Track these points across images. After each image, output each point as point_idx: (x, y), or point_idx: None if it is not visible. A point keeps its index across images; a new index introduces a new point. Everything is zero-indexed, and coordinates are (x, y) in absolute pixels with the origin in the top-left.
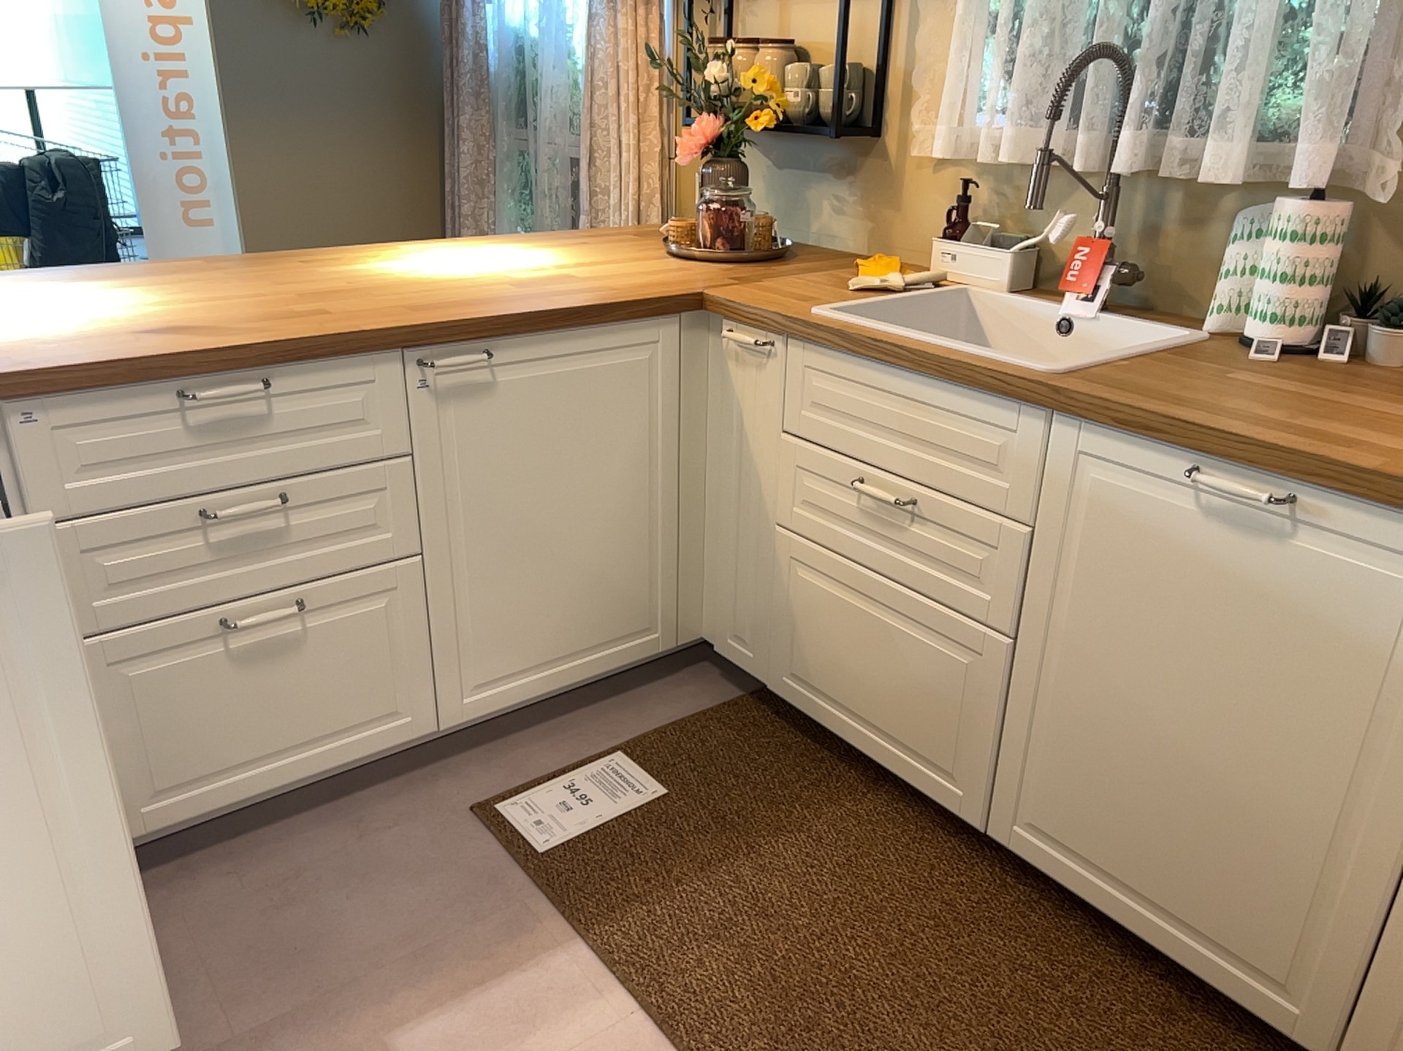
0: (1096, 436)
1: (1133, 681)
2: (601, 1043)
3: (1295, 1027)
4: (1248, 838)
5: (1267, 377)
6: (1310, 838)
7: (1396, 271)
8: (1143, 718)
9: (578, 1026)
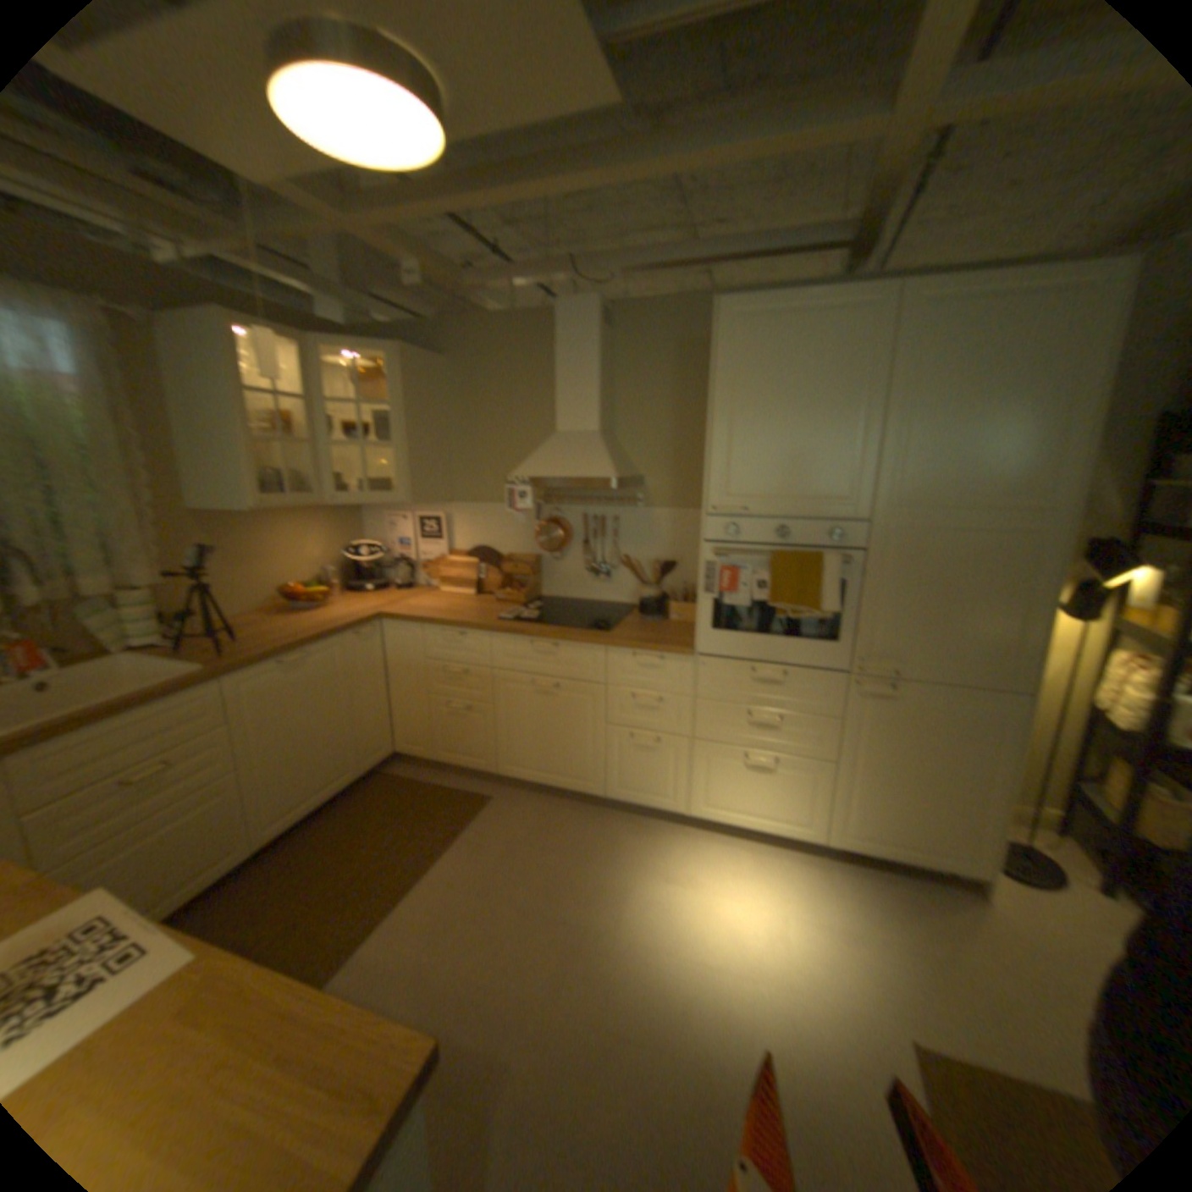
0: (244, 677)
1: (285, 741)
2: (386, 950)
3: (353, 780)
4: (328, 748)
5: (205, 647)
6: (339, 732)
7: (160, 607)
8: (292, 748)
9: (378, 963)
